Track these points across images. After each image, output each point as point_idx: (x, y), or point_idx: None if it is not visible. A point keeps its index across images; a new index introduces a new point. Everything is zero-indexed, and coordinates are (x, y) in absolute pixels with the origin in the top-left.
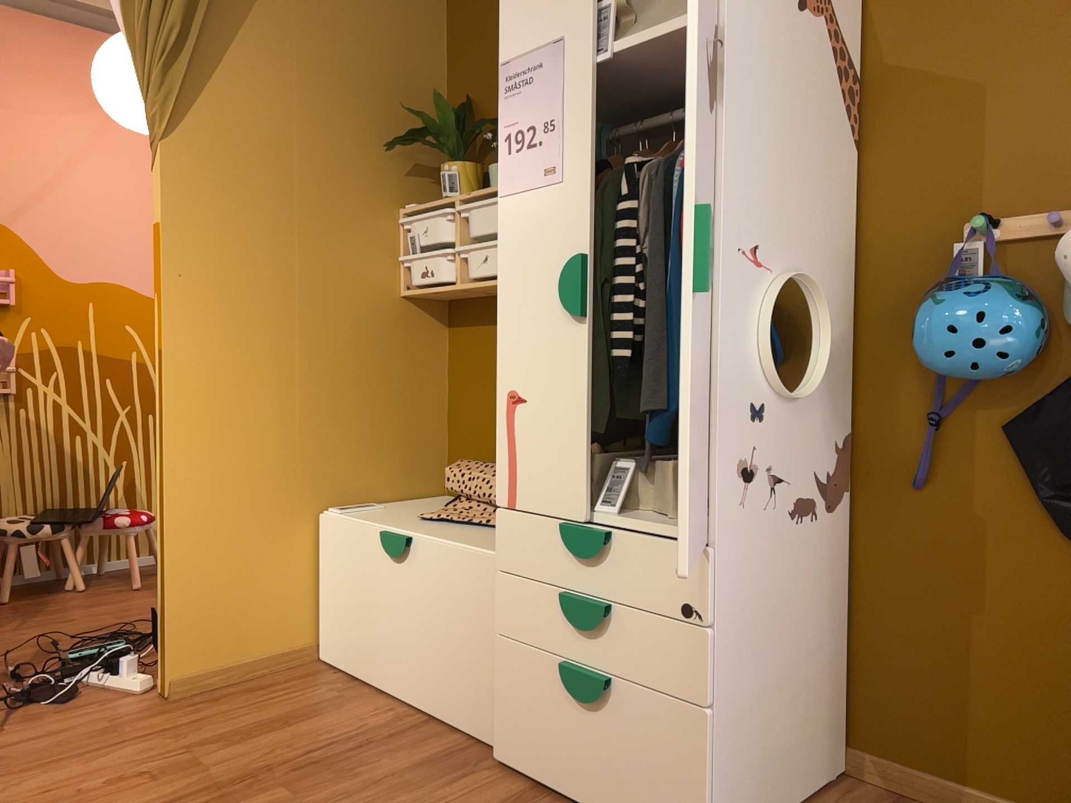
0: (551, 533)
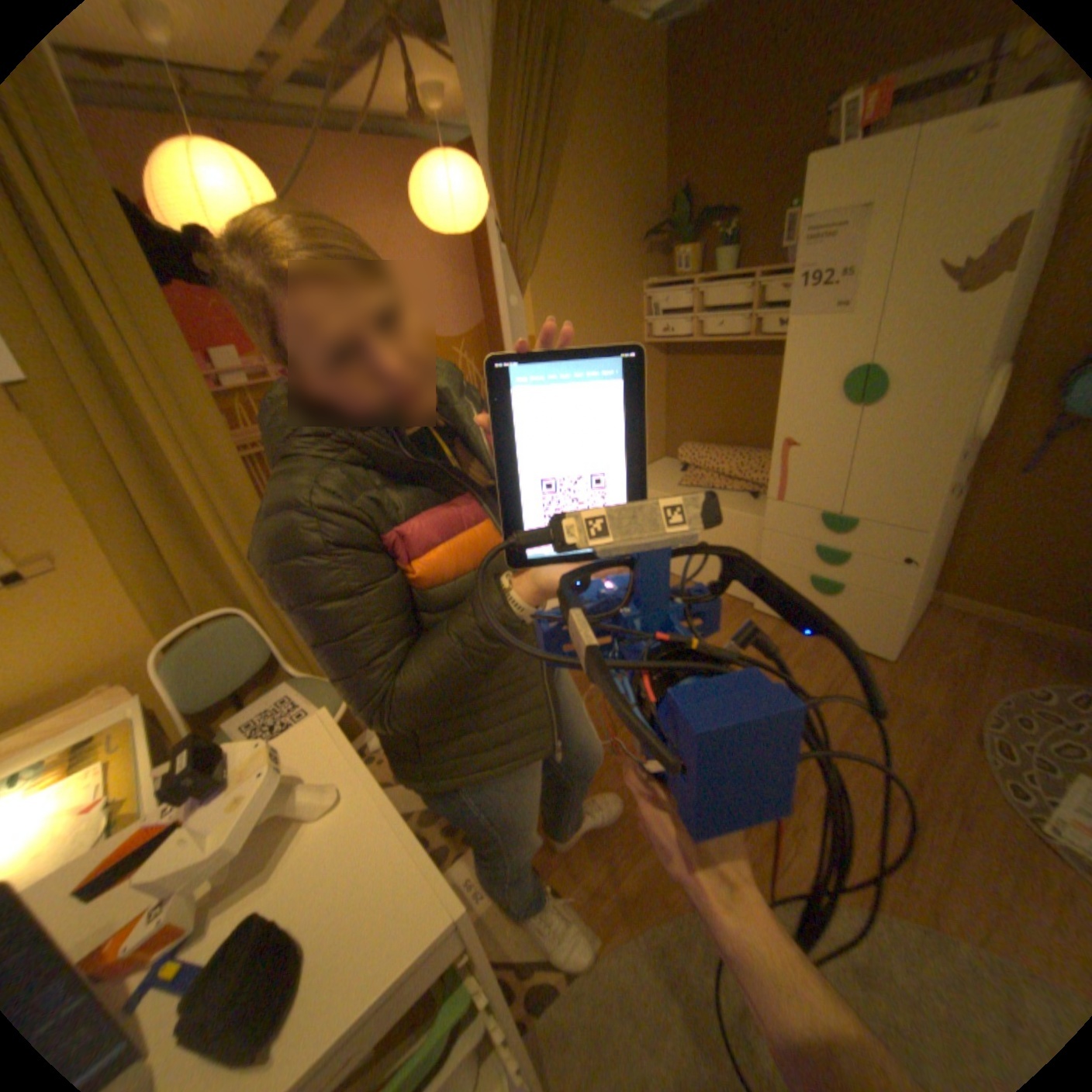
0: (810, 514)
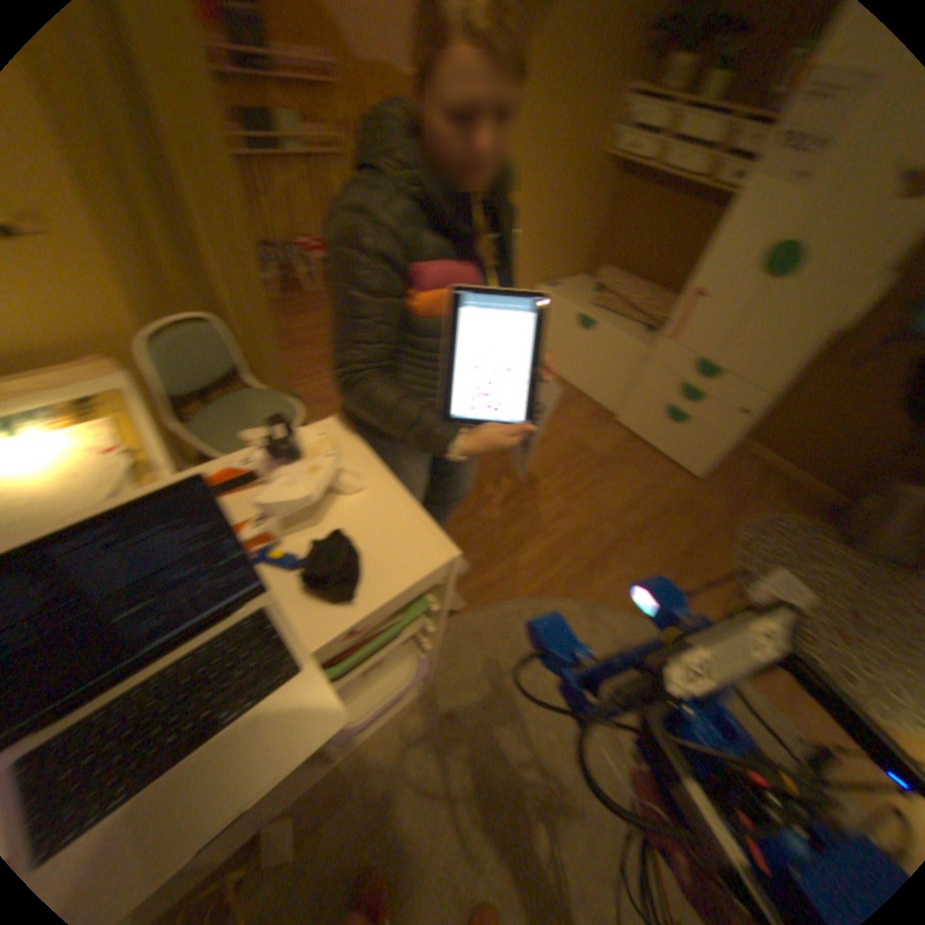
0: (690, 357)
